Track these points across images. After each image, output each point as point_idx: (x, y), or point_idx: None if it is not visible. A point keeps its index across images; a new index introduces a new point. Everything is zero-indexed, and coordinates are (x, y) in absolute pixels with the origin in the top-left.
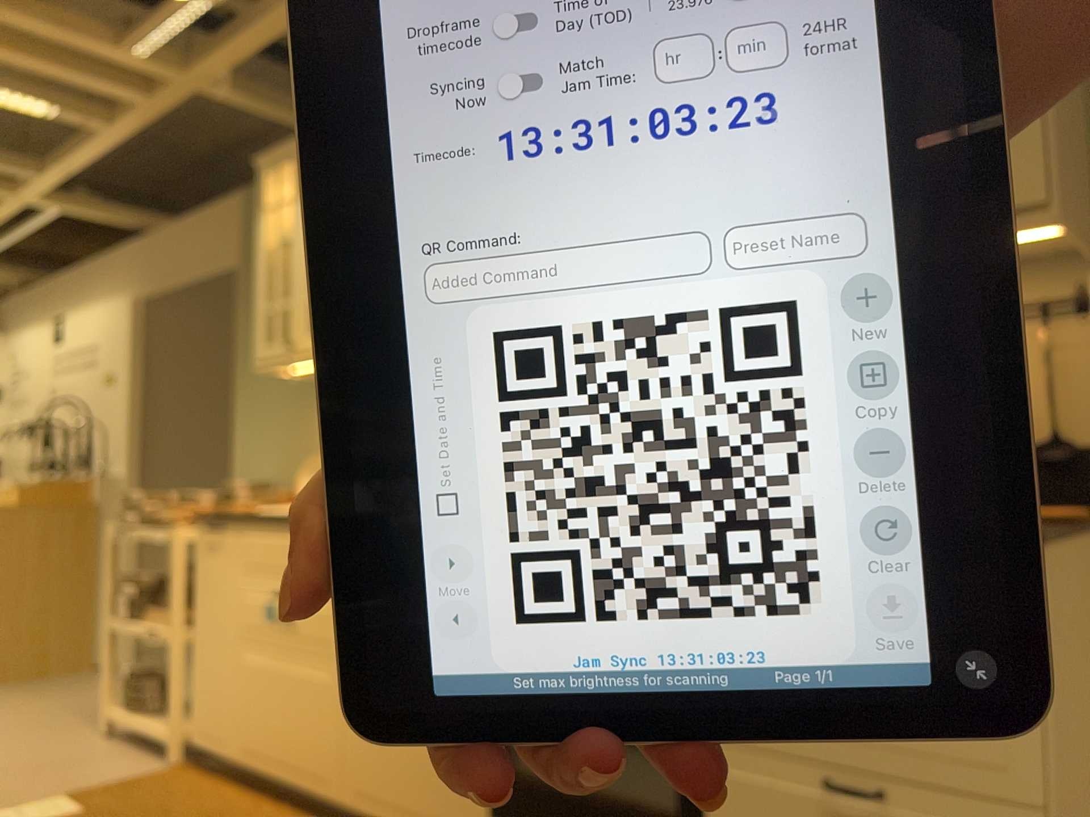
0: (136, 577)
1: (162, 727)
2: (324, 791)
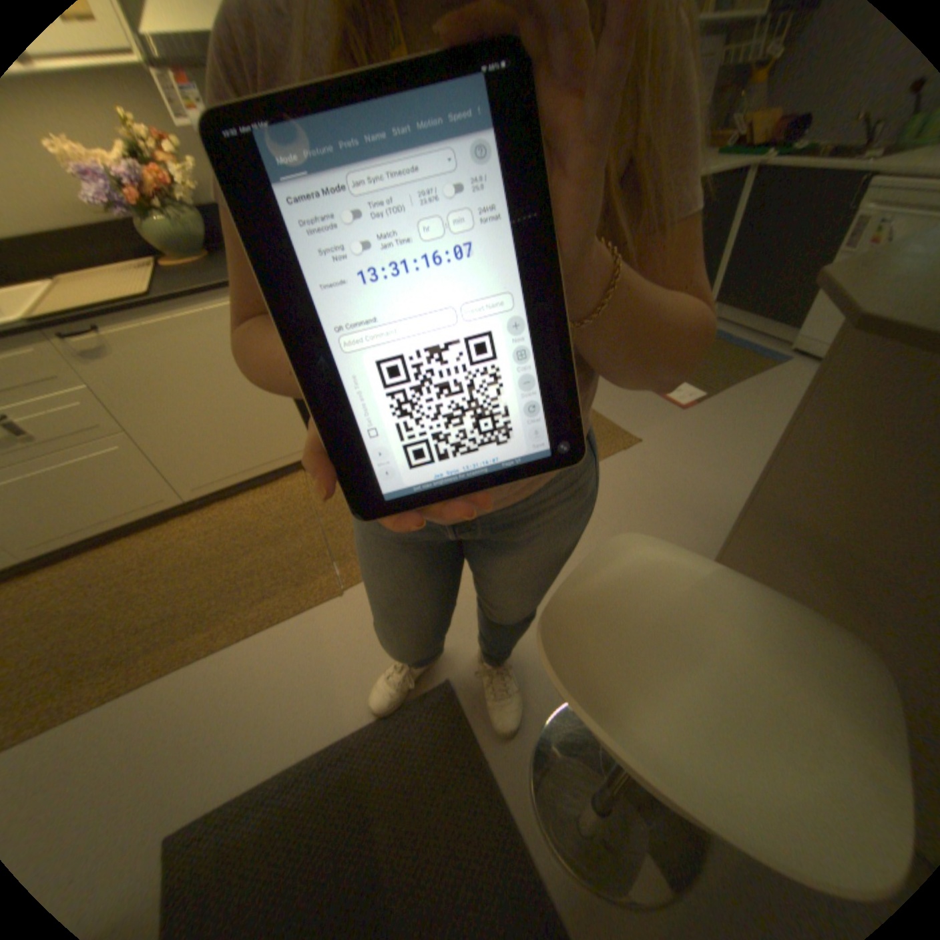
0: None
1: None
2: (163, 505)
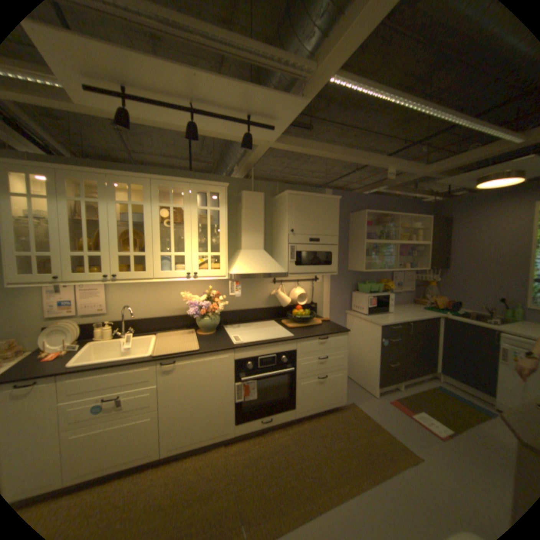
0: None
1: None
2: (149, 459)
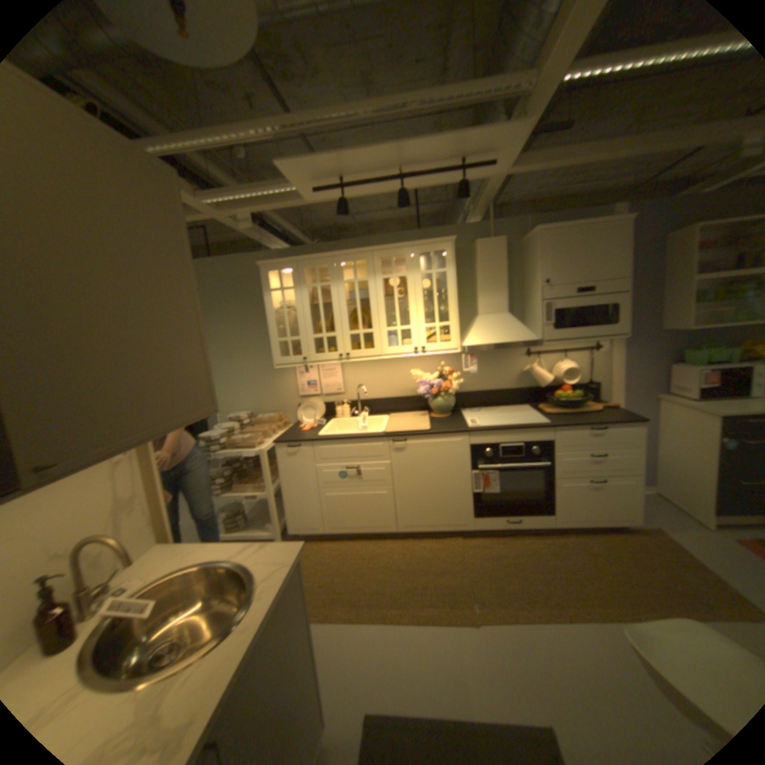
0: (219, 473)
1: (261, 531)
2: (389, 529)
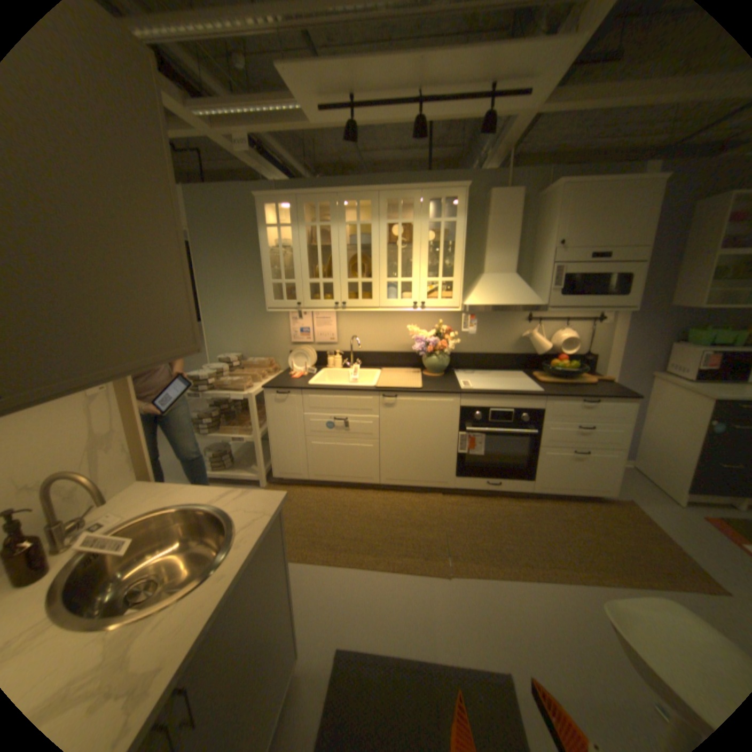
0: (206, 413)
1: (246, 473)
2: (371, 481)
